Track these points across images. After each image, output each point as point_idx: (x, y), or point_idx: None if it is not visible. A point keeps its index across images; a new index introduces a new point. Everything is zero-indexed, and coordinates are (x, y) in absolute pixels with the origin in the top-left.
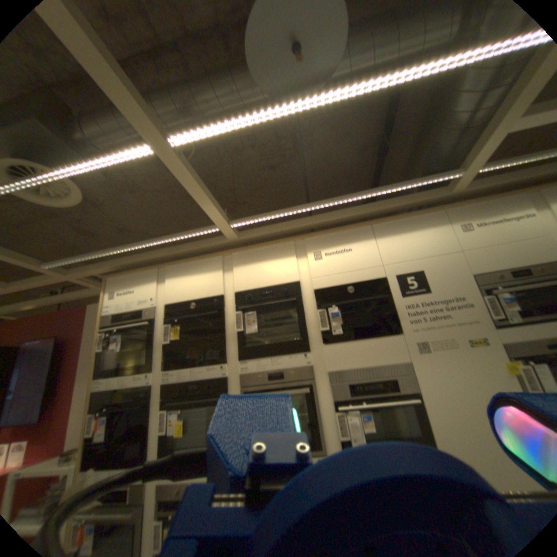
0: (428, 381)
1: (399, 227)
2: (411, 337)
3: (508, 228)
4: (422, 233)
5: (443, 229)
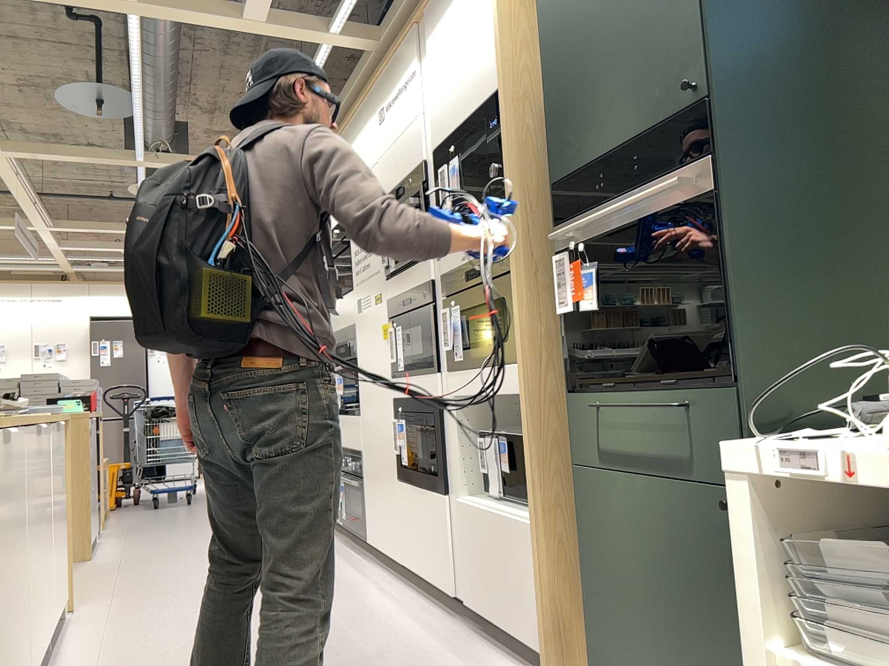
0: (359, 344)
1: (353, 129)
2: (354, 292)
3: (401, 108)
4: (362, 136)
5: (371, 124)
